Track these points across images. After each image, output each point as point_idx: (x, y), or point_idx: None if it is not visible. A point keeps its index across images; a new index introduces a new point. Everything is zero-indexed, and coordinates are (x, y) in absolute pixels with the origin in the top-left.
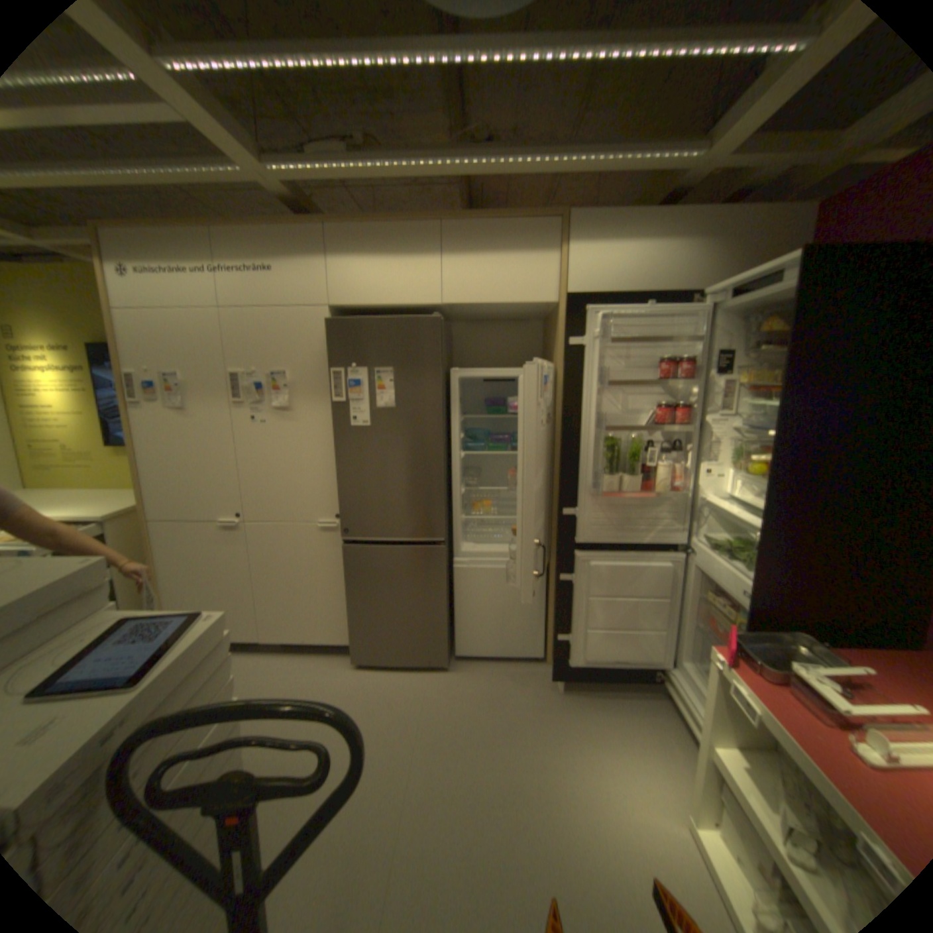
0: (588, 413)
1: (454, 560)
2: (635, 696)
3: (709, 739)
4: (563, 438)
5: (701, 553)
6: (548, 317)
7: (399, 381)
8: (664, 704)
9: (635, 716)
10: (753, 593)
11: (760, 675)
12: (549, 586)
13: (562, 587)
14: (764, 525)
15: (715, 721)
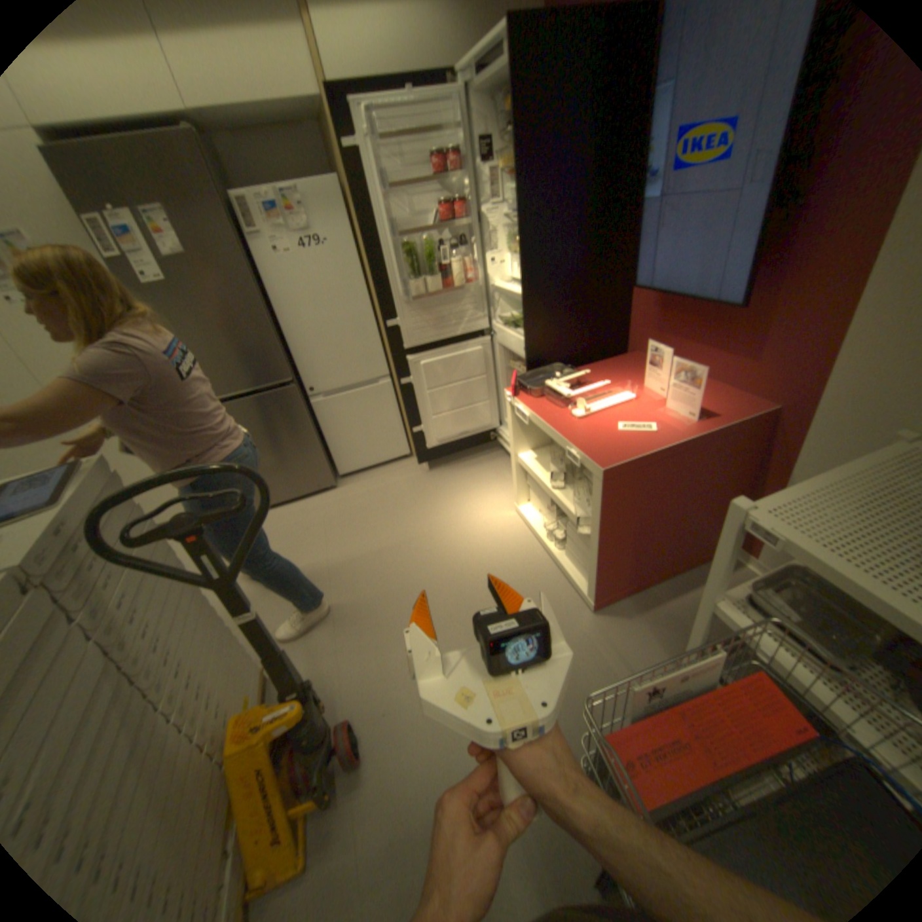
0: (380, 223)
1: (309, 397)
2: (479, 455)
3: (513, 451)
4: (369, 255)
5: (498, 332)
6: (319, 117)
7: (175, 220)
8: (498, 453)
9: (479, 466)
10: (525, 346)
11: (529, 396)
12: (397, 397)
13: (404, 390)
14: (523, 291)
15: (513, 437)
